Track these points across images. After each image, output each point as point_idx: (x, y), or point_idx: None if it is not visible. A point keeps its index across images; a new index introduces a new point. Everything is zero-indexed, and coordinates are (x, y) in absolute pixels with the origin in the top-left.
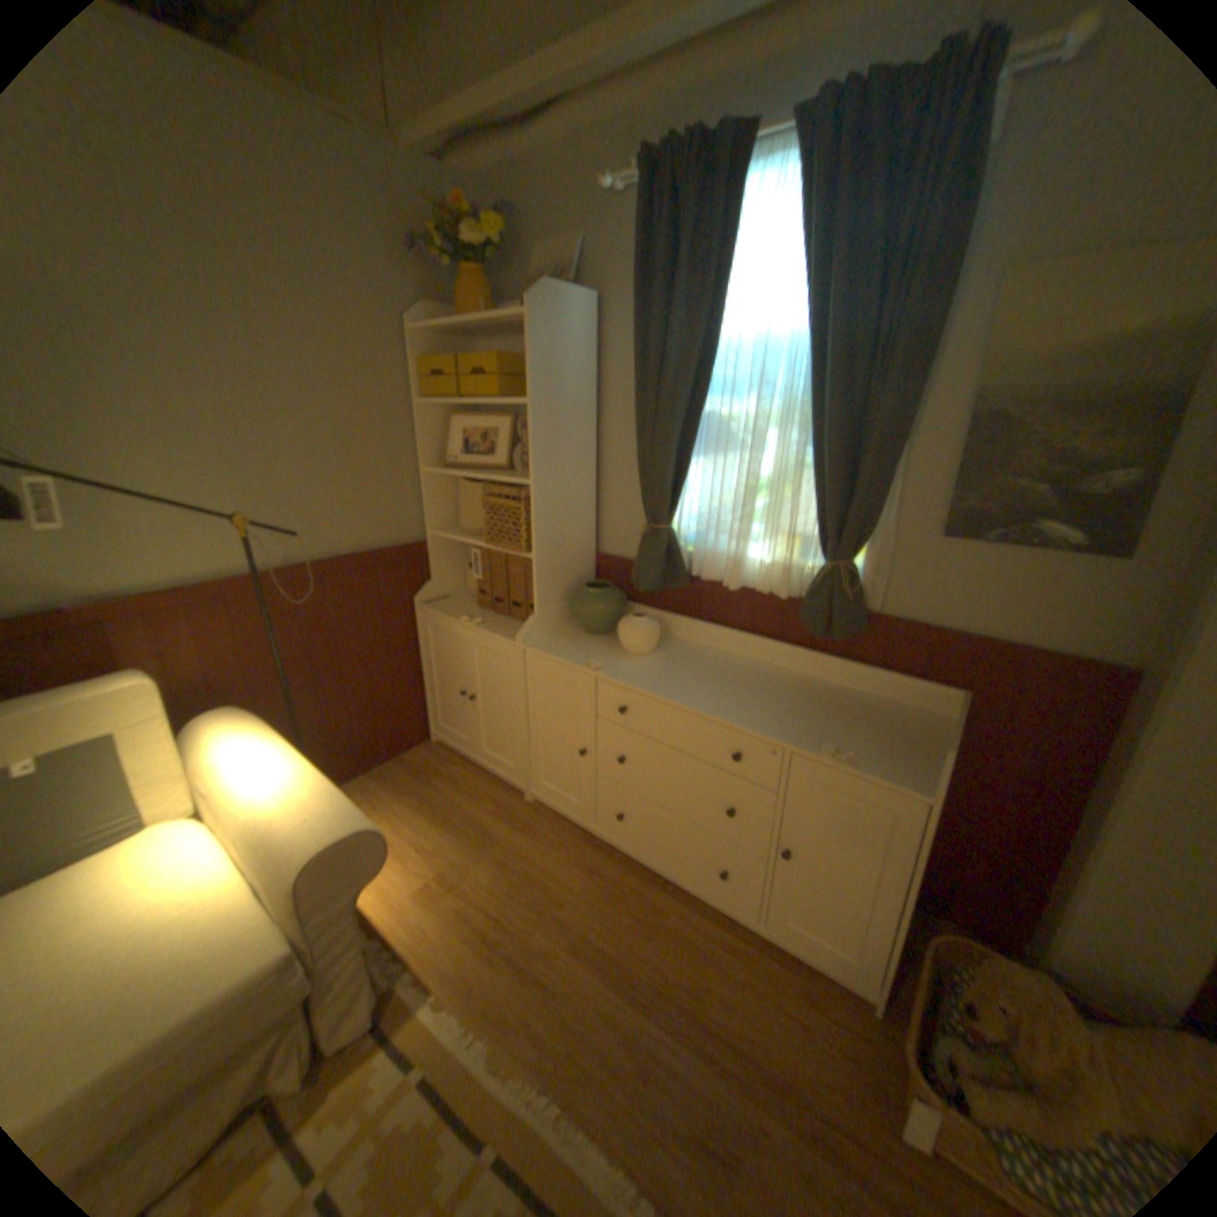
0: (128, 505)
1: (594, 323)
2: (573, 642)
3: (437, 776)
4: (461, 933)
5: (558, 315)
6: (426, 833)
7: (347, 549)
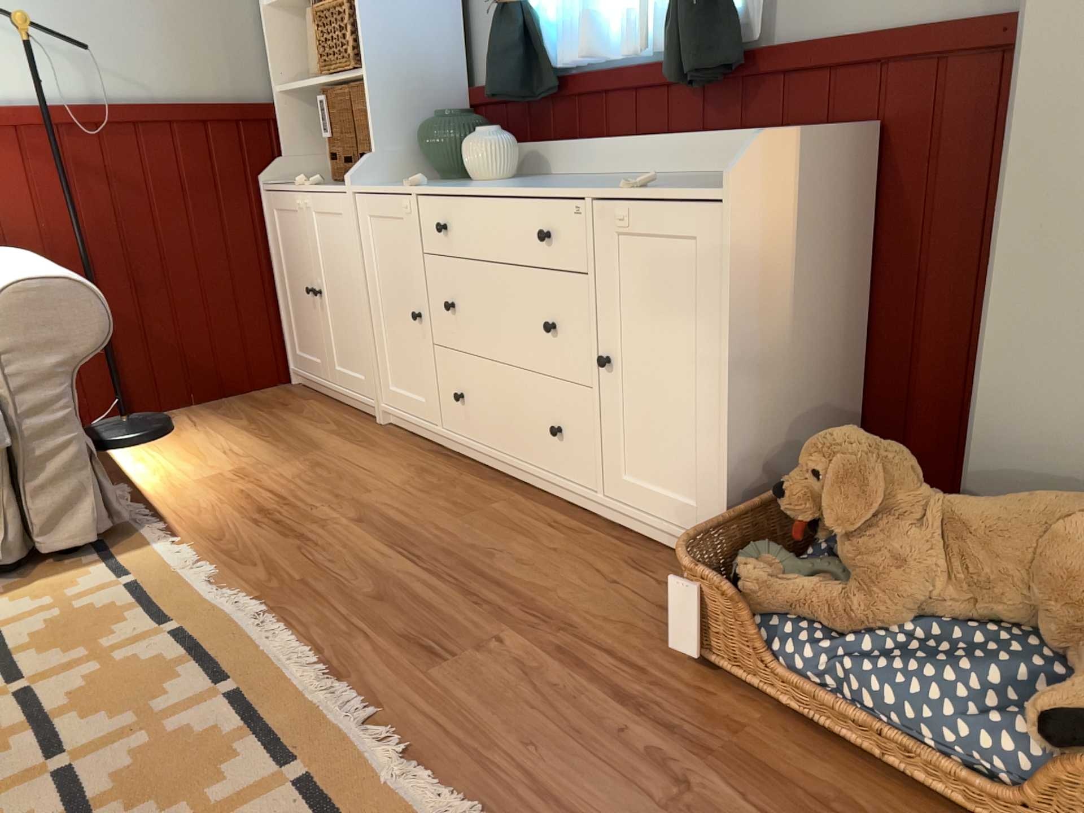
0: None
1: None
2: (416, 184)
3: (283, 407)
4: (239, 503)
5: None
6: (243, 442)
7: (170, 101)
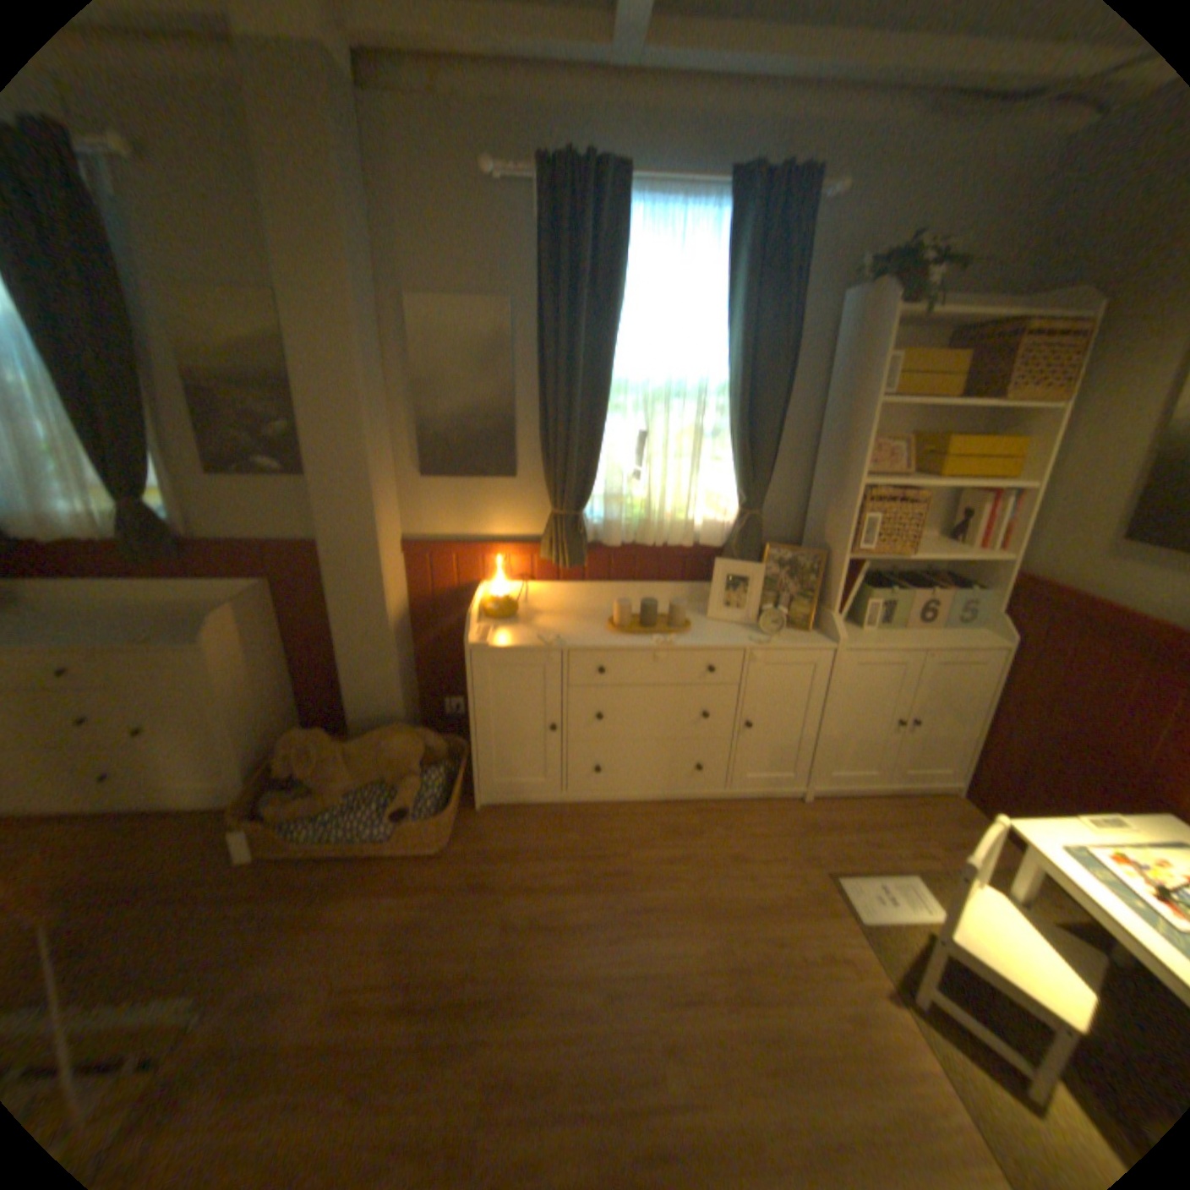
0: None
1: None
2: None
3: None
4: None
5: None
6: None
7: None
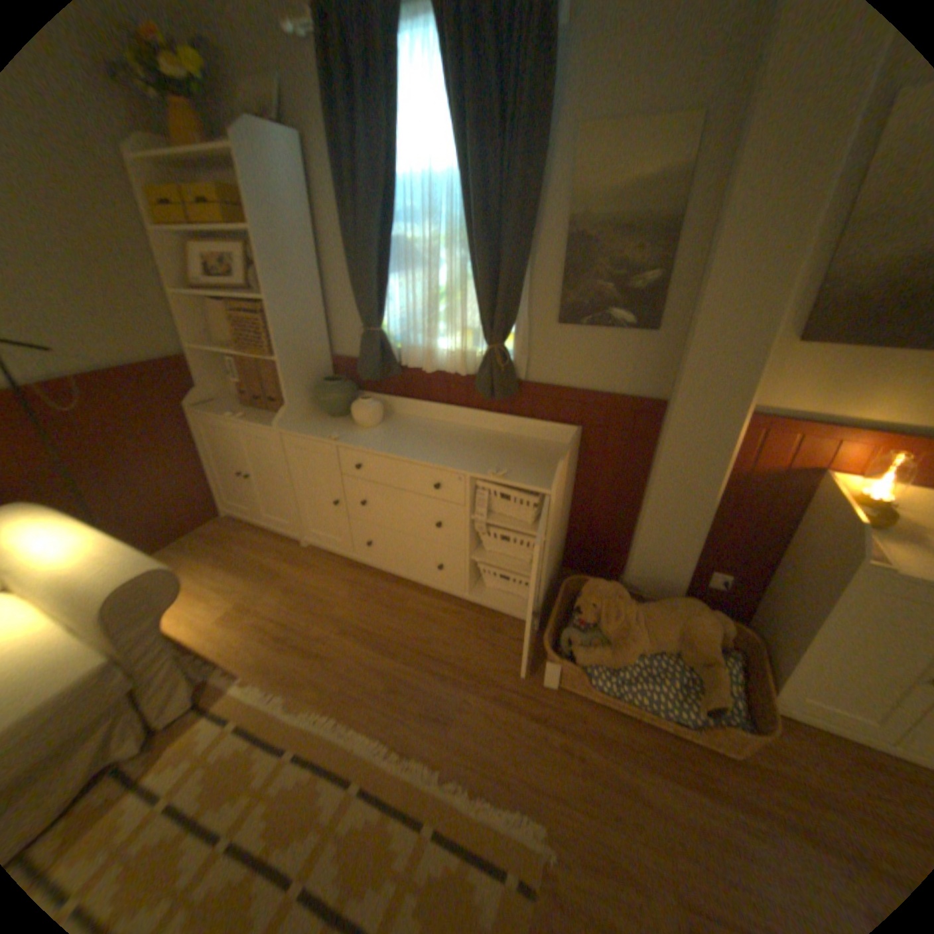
0: None
1: (300, 160)
2: (320, 423)
3: (229, 539)
4: (258, 636)
5: (266, 151)
6: (224, 579)
7: (110, 362)
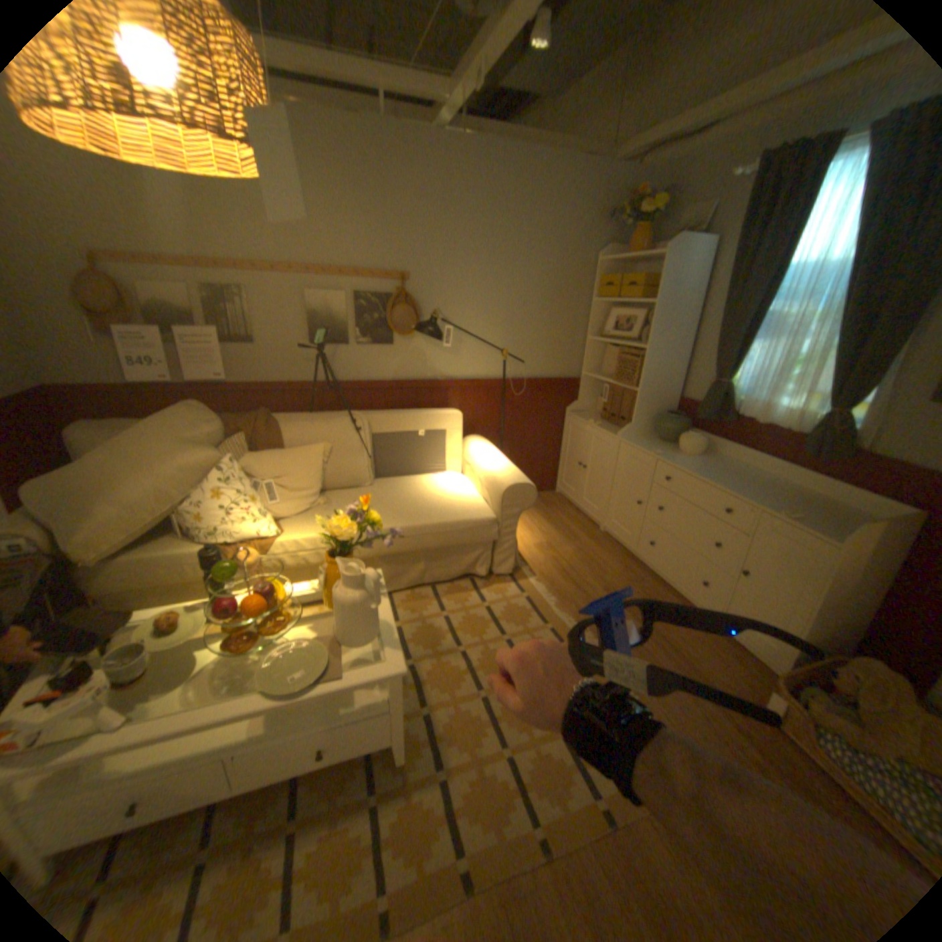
0: (466, 342)
1: (711, 255)
2: (650, 443)
3: (555, 507)
4: (553, 565)
5: (687, 253)
6: (544, 526)
7: (541, 376)
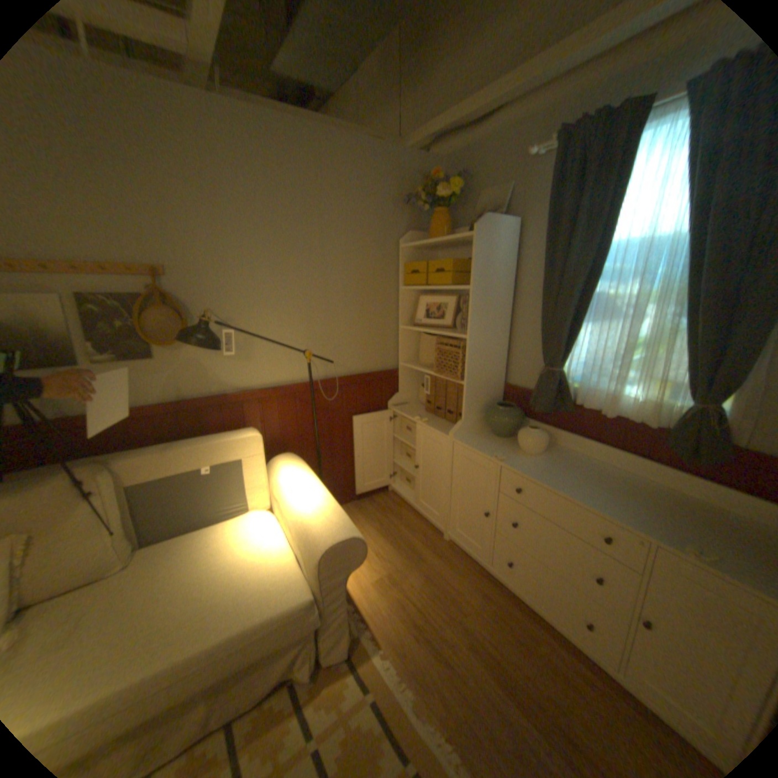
0: (261, 344)
1: (517, 238)
2: (486, 441)
3: (391, 512)
4: (401, 616)
5: (495, 235)
6: (383, 547)
7: (356, 371)
